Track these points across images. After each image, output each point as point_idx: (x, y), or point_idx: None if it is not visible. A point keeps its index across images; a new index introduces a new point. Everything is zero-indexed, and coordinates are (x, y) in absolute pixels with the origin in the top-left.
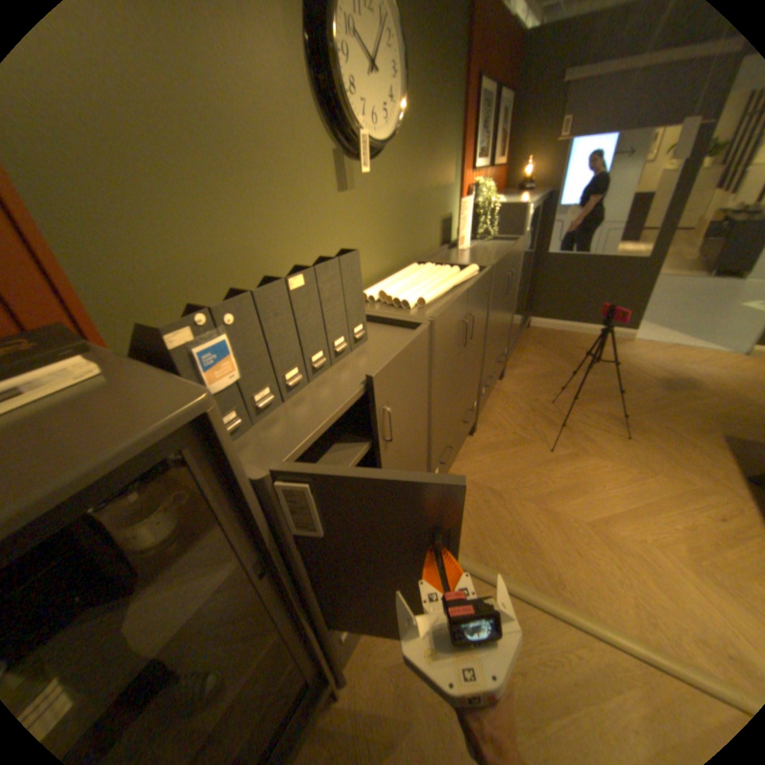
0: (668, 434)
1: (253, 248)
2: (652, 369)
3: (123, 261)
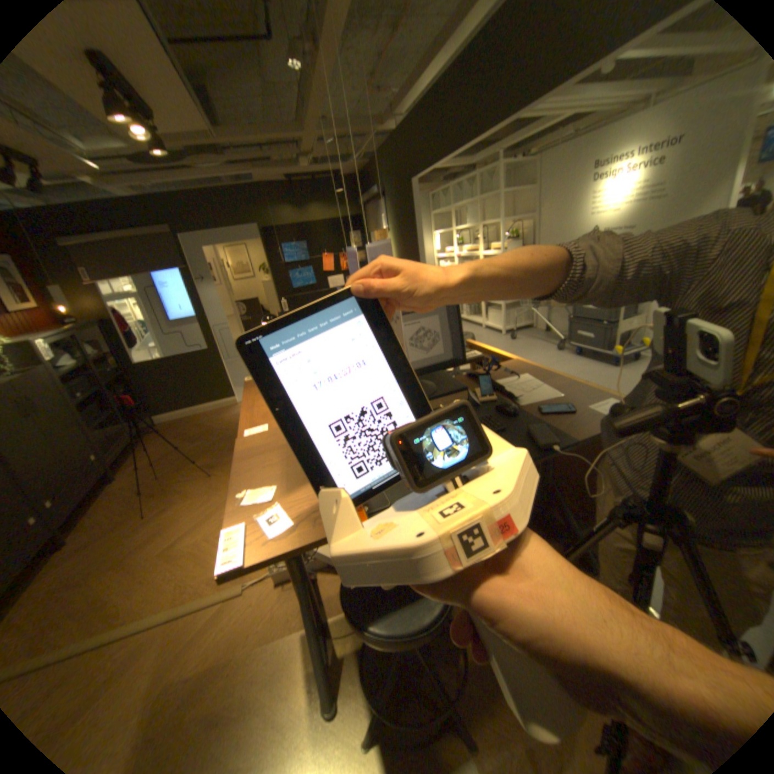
0: None
1: None
2: None
3: None
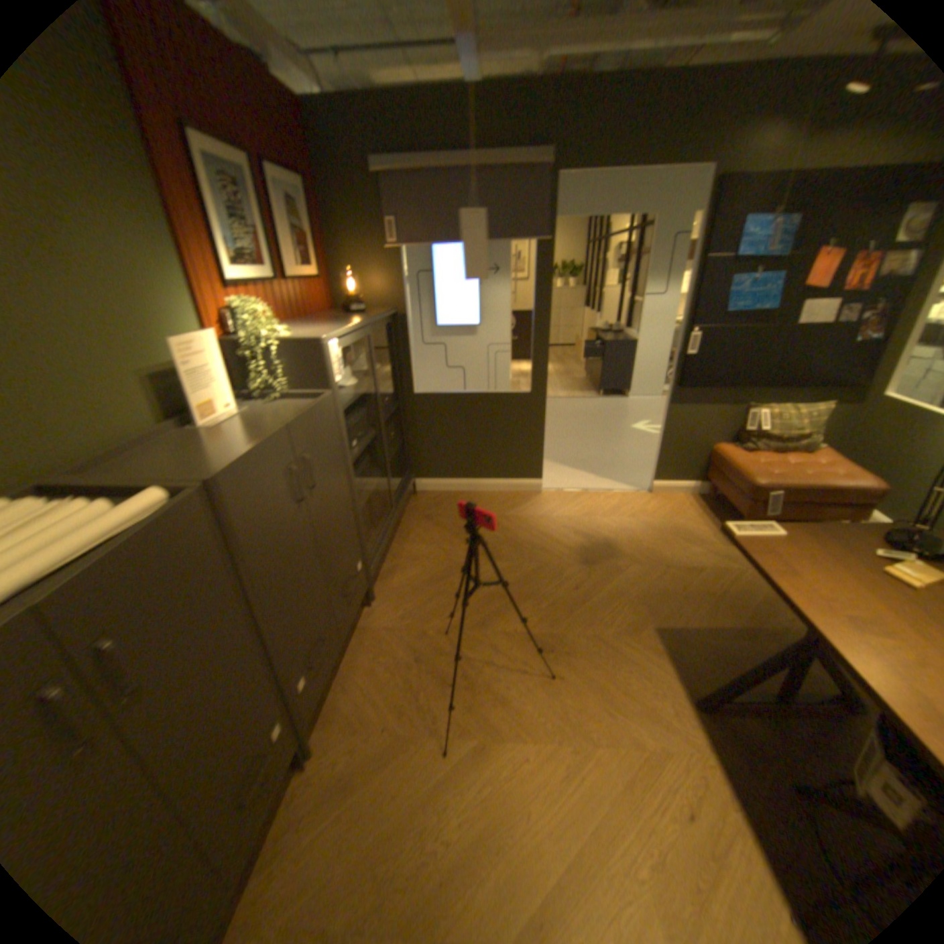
0: (597, 649)
1: None
2: (565, 533)
3: None
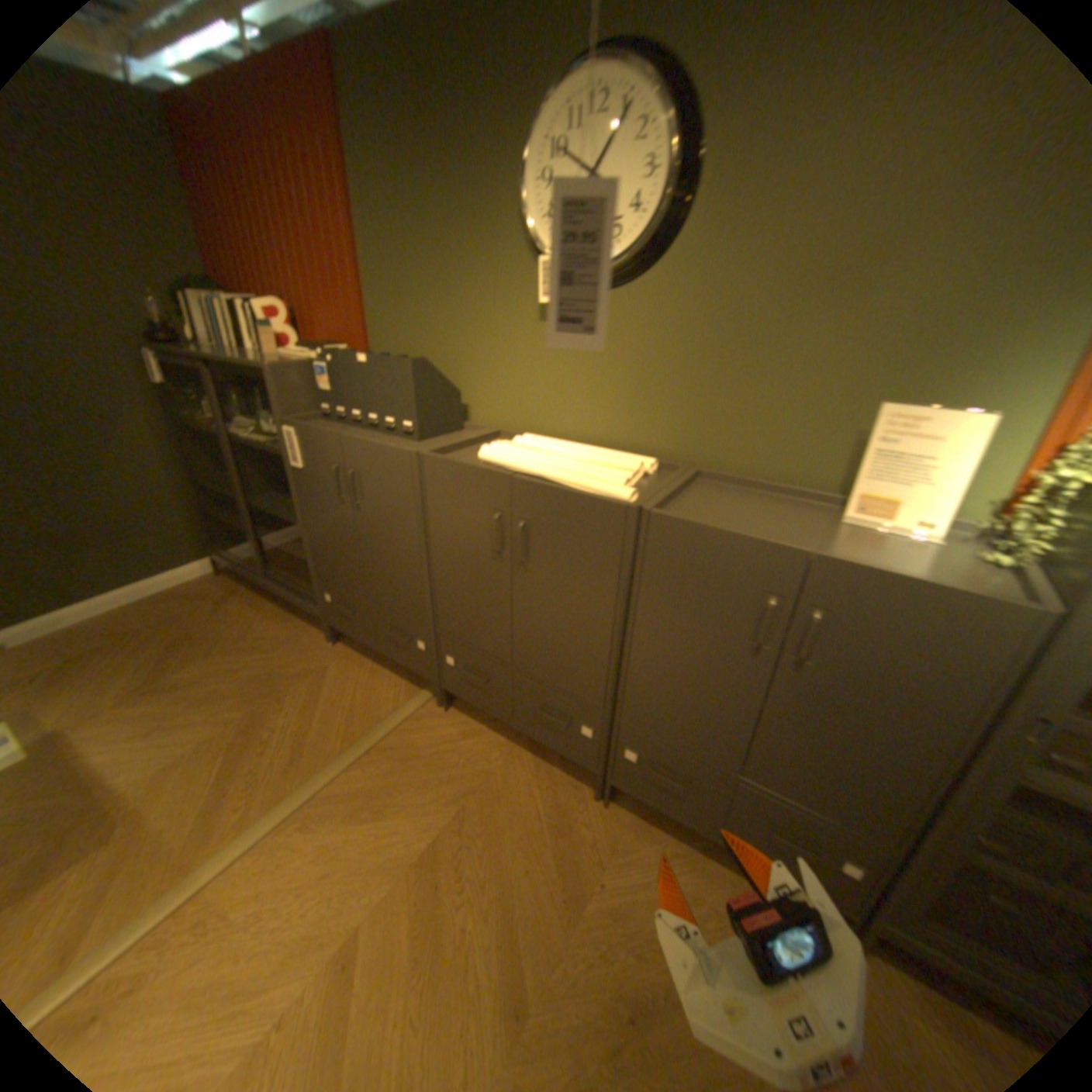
0: None
1: (444, 345)
2: None
3: (384, 329)
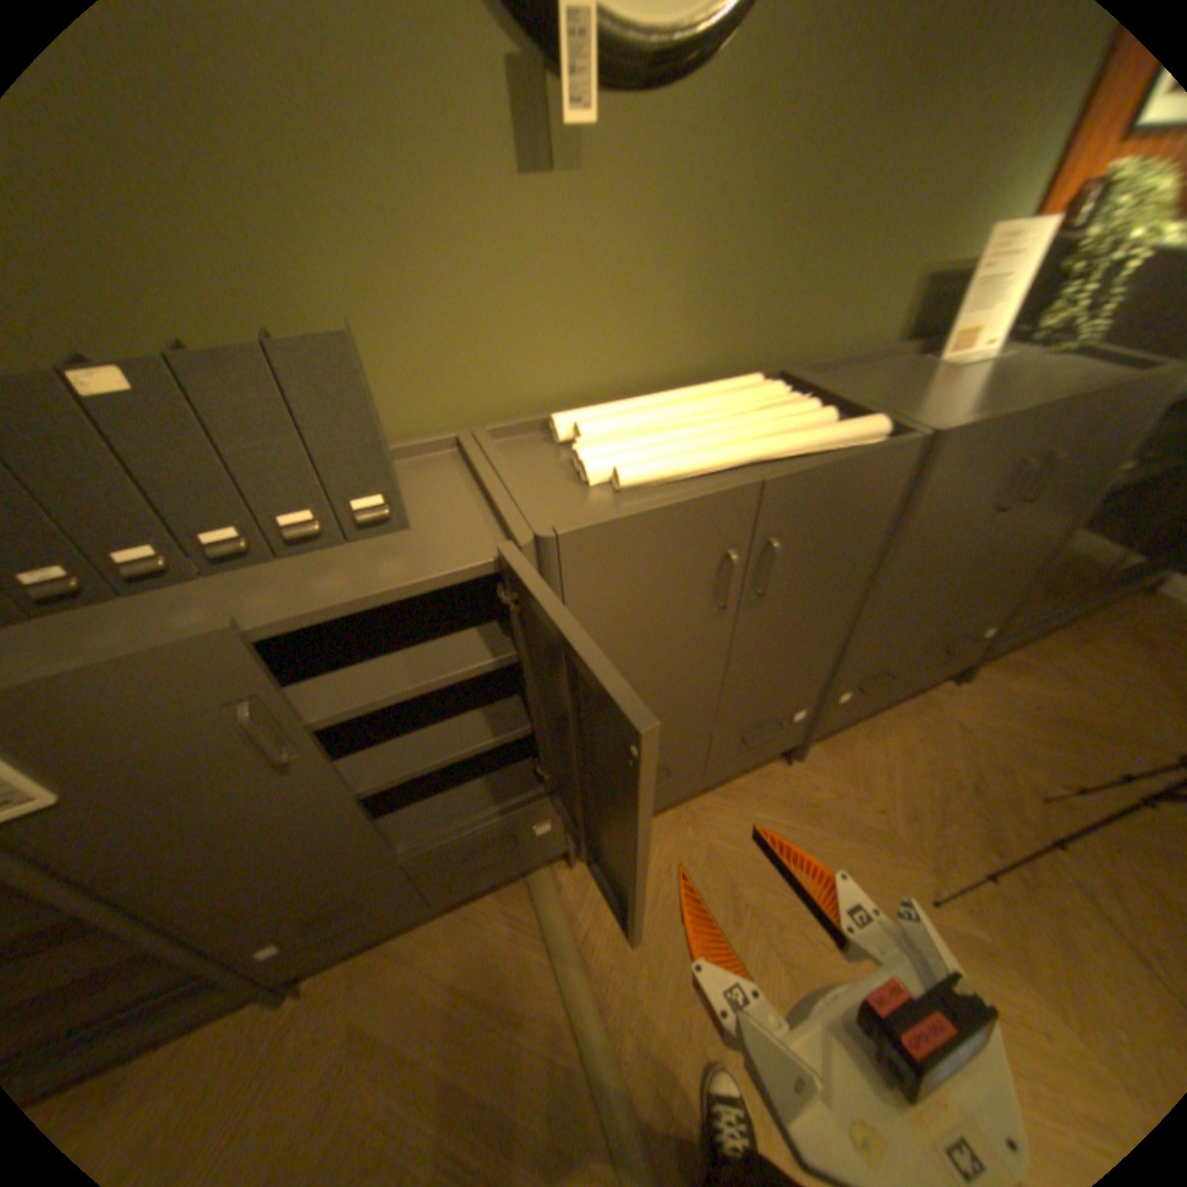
0: None
1: (243, 282)
2: None
3: None
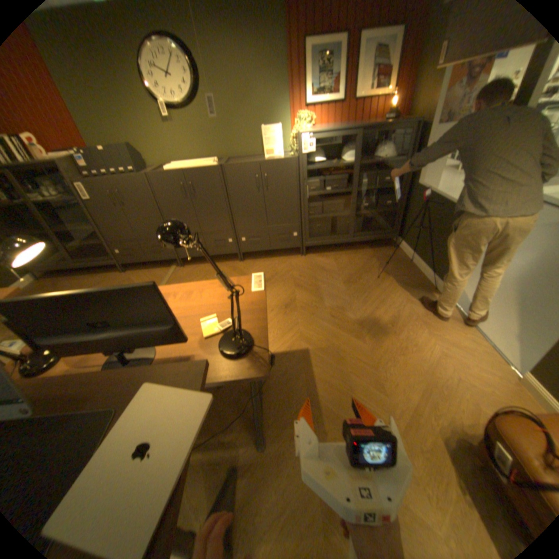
0: (289, 323)
1: (124, 138)
2: (391, 312)
3: (91, 137)
